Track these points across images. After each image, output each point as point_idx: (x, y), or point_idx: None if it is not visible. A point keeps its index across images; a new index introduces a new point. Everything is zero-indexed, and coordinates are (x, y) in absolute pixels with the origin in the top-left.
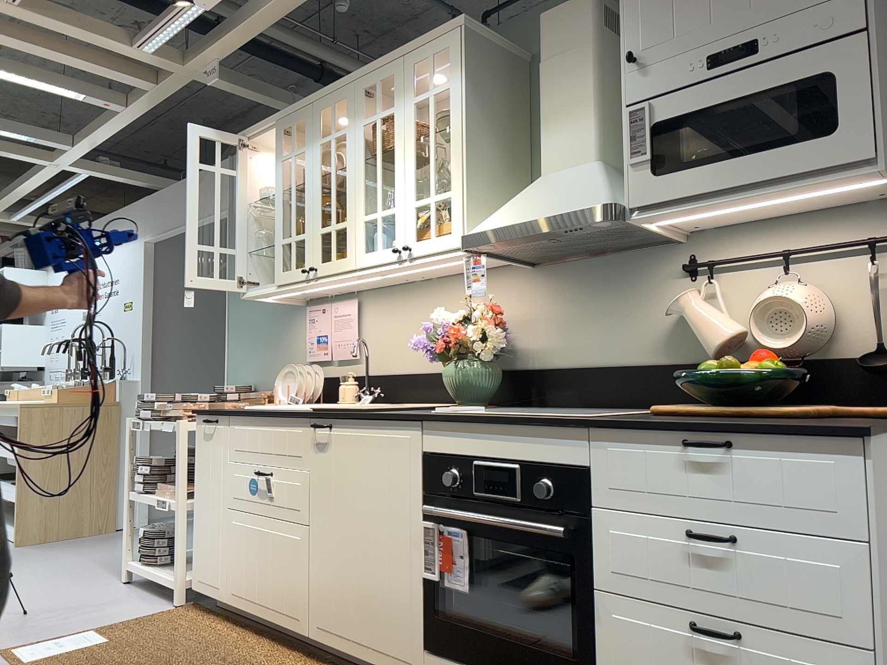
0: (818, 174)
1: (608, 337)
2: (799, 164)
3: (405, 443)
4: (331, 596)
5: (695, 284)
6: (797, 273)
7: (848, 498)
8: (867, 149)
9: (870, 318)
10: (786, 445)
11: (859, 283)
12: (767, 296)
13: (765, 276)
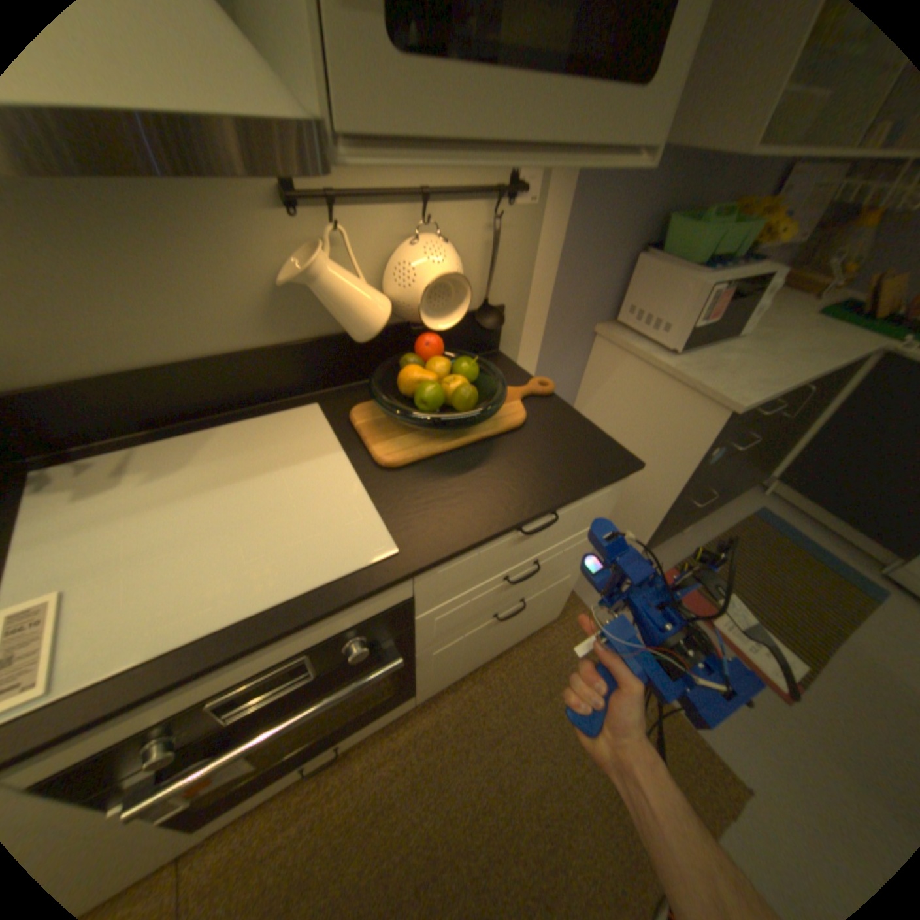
0: (608, 146)
1: (150, 314)
2: (606, 124)
3: None
4: None
5: (296, 220)
6: (438, 222)
7: (607, 504)
8: (662, 128)
9: (484, 274)
10: (589, 492)
11: (476, 233)
12: (424, 262)
13: (390, 216)
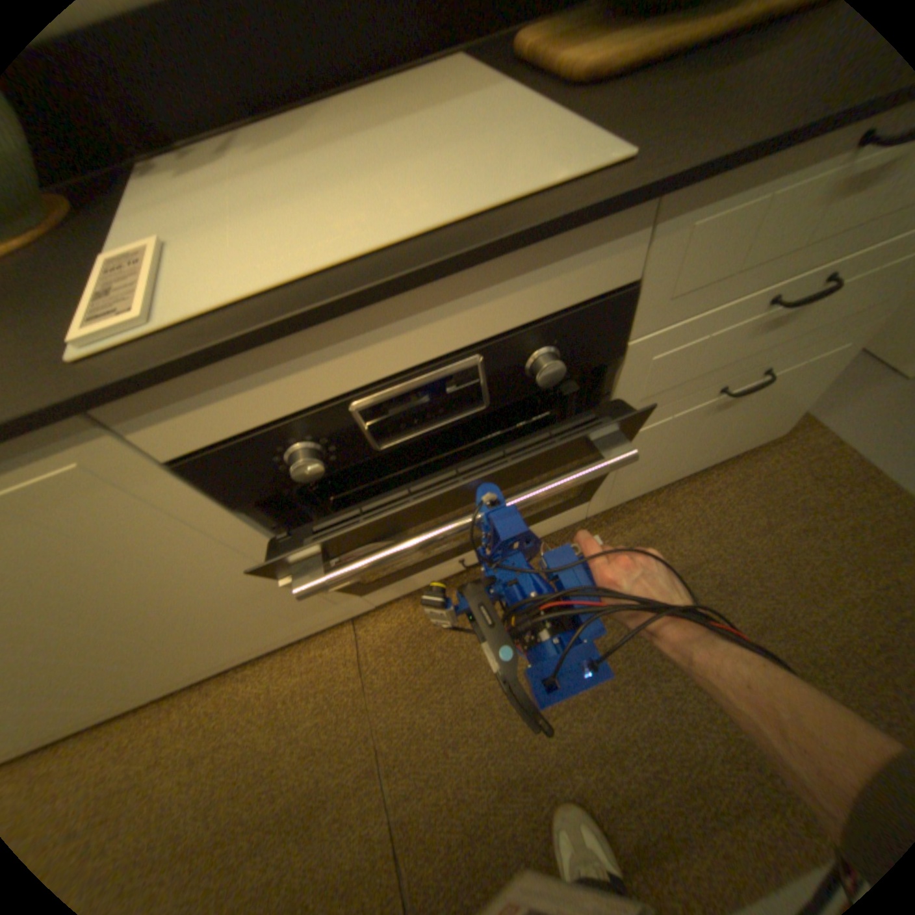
0: None
1: None
2: None
3: (70, 480)
4: (145, 675)
5: None
6: None
7: None
8: None
9: None
10: None
11: None
12: None
13: None
